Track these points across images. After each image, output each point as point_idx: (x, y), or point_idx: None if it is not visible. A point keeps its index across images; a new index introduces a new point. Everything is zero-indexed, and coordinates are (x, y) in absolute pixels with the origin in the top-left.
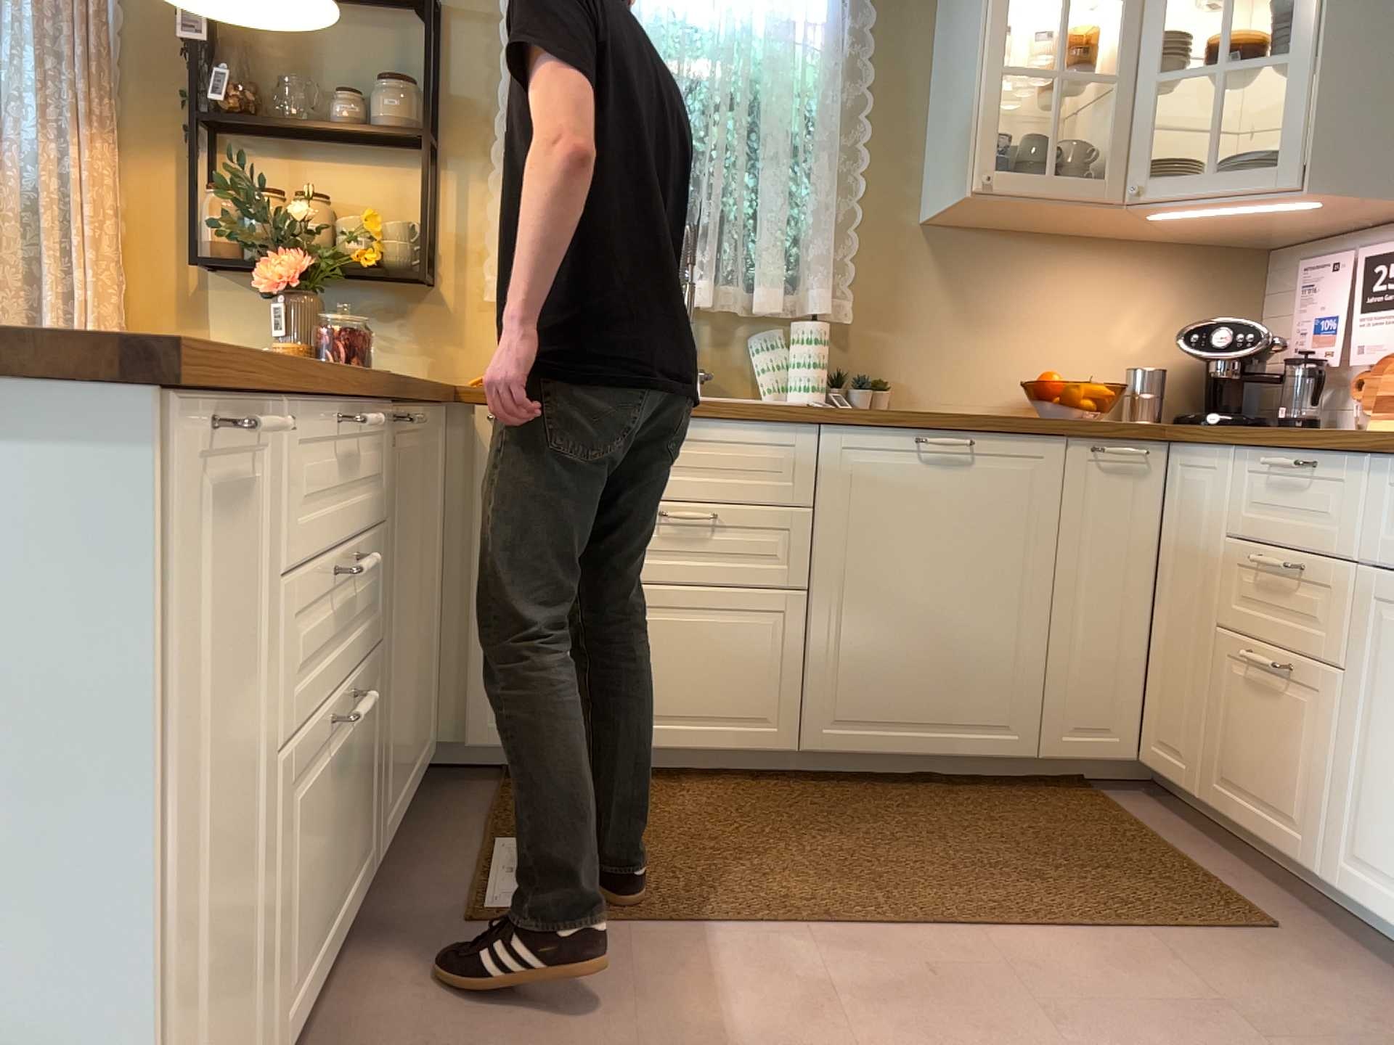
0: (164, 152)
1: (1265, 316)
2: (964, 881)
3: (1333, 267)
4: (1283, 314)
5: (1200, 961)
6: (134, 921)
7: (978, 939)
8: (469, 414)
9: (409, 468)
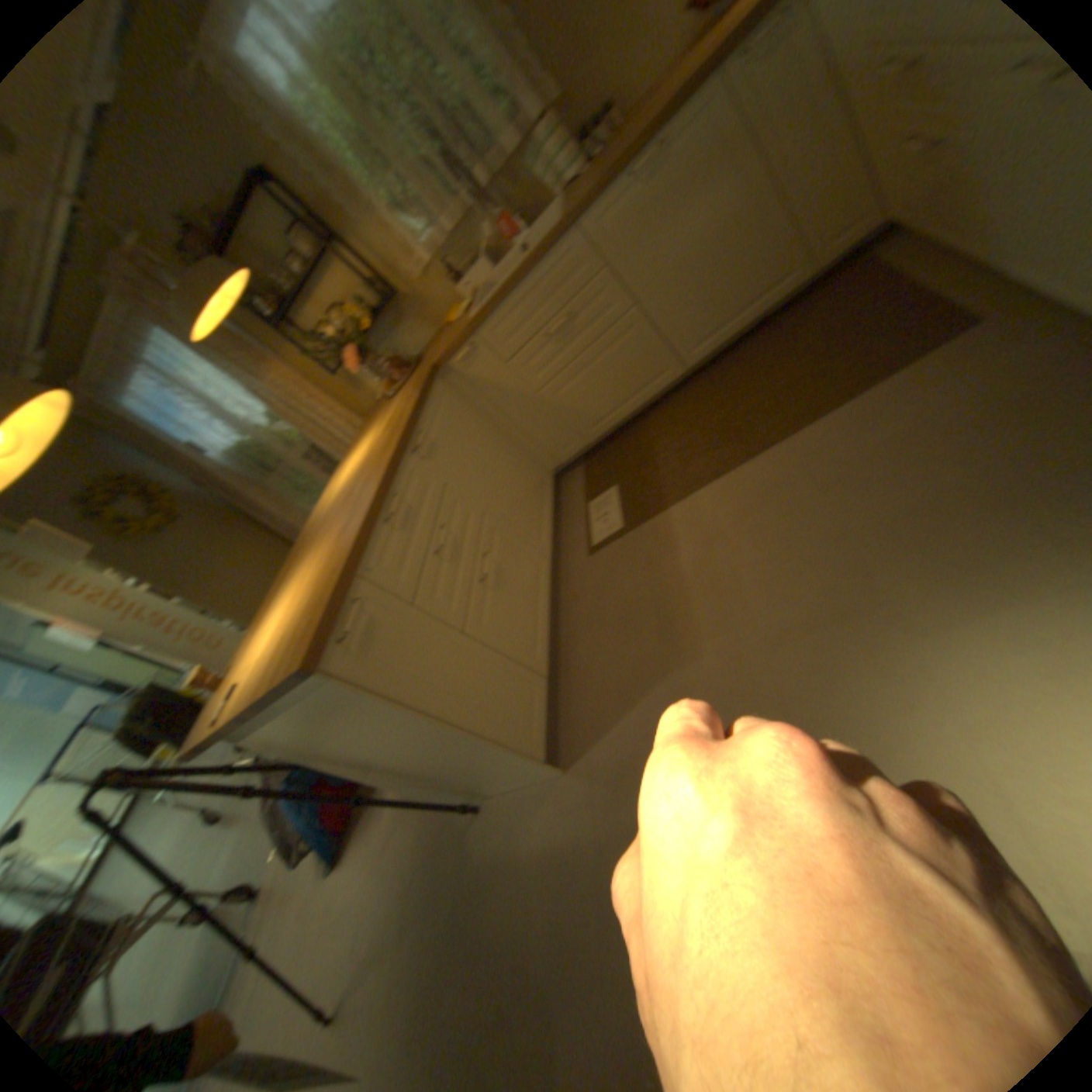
0: (279, 344)
1: None
2: (780, 402)
3: None
4: None
5: (916, 382)
6: (451, 725)
7: (787, 443)
8: (446, 366)
9: (438, 439)
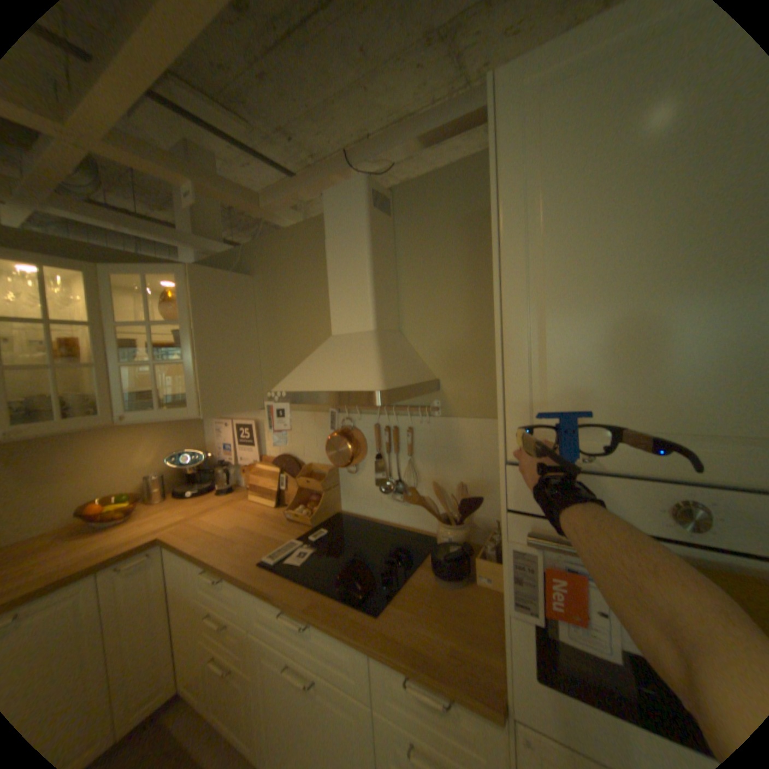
0: None
1: (205, 434)
2: None
3: (224, 425)
4: (212, 435)
5: None
6: None
7: None
8: None
9: None
